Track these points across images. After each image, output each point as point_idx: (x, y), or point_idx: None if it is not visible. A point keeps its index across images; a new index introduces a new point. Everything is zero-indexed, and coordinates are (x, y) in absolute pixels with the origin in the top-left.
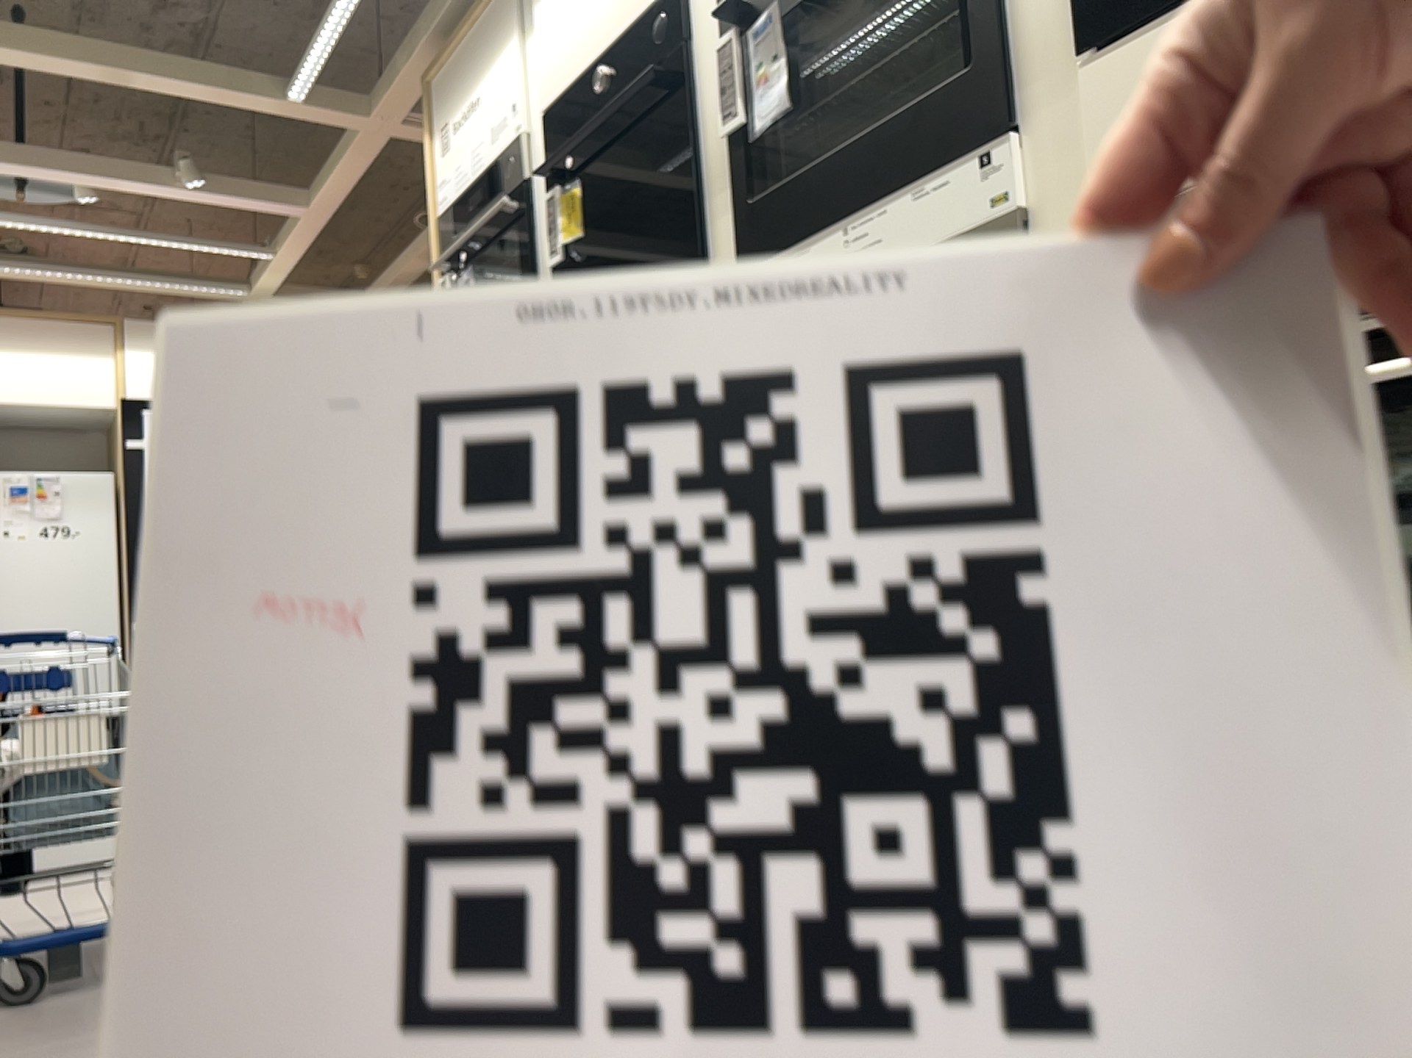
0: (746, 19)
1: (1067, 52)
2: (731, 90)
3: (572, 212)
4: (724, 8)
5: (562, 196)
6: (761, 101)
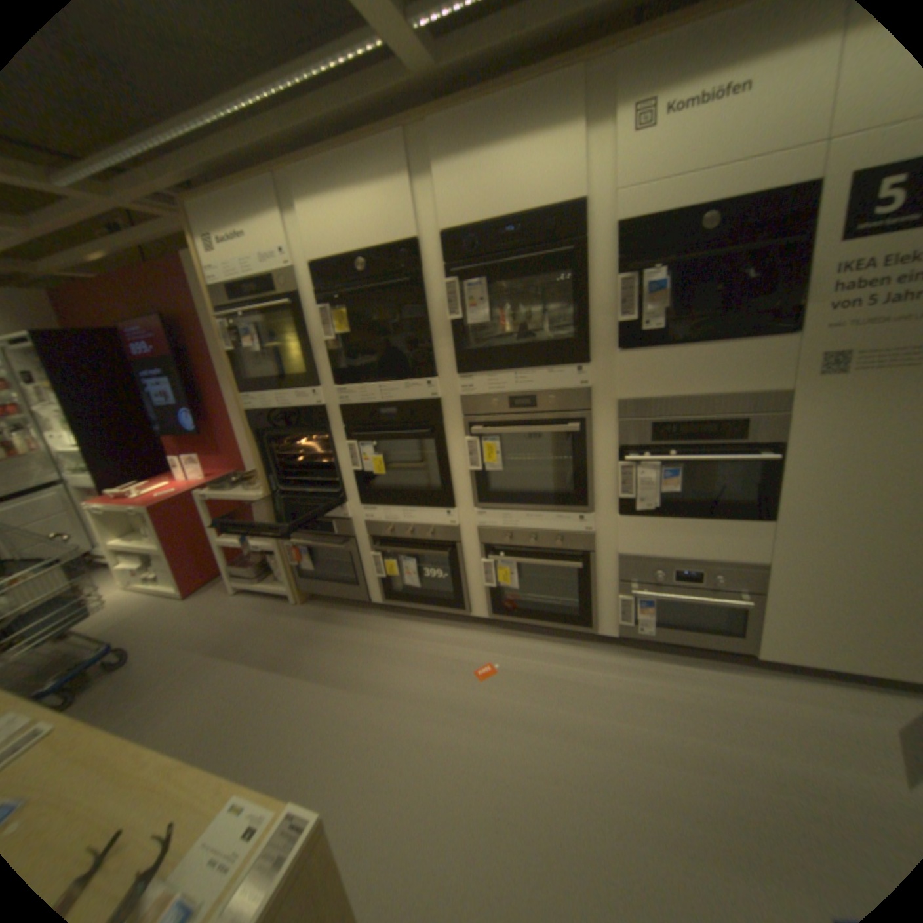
0: (459, 275)
1: (611, 345)
2: (454, 304)
3: (341, 322)
4: (449, 267)
5: (333, 313)
6: (470, 313)
